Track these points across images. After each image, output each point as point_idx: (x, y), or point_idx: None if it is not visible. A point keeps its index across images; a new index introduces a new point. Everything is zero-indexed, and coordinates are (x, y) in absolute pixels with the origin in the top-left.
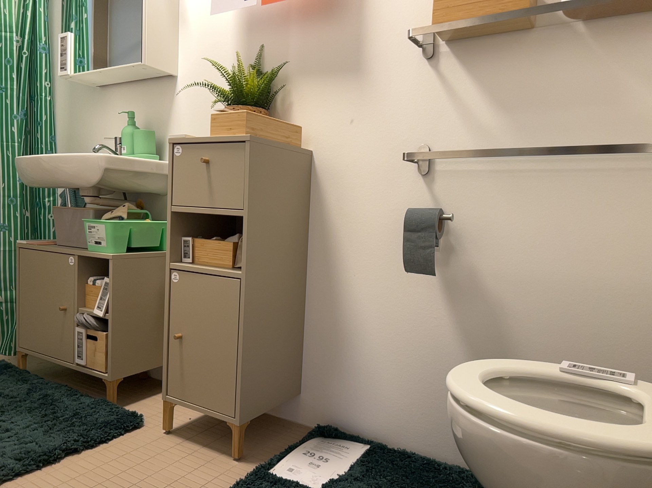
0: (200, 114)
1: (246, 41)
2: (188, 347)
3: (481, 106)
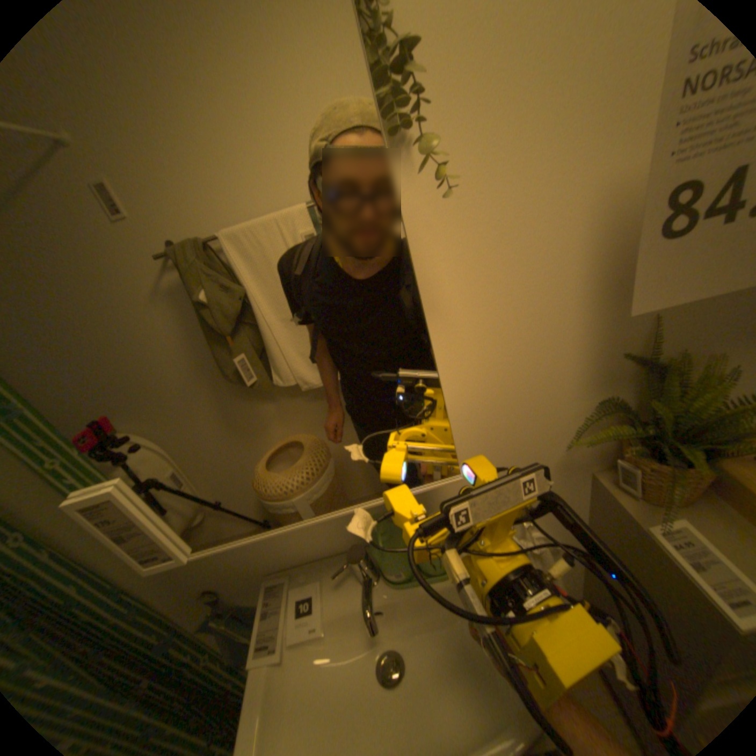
0: (501, 450)
1: (611, 308)
2: None
3: None
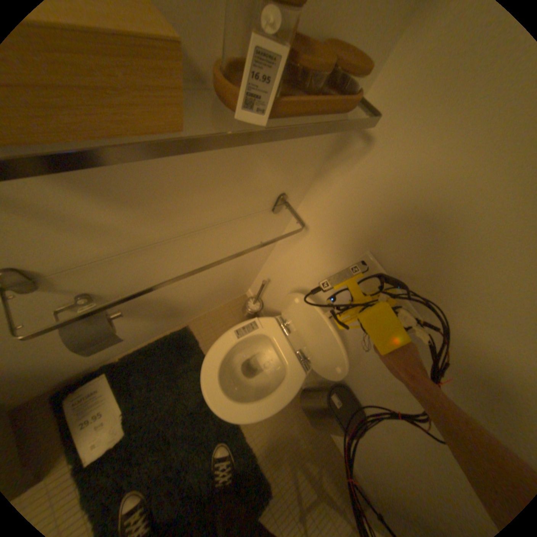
0: None
1: None
2: None
3: (90, 203)
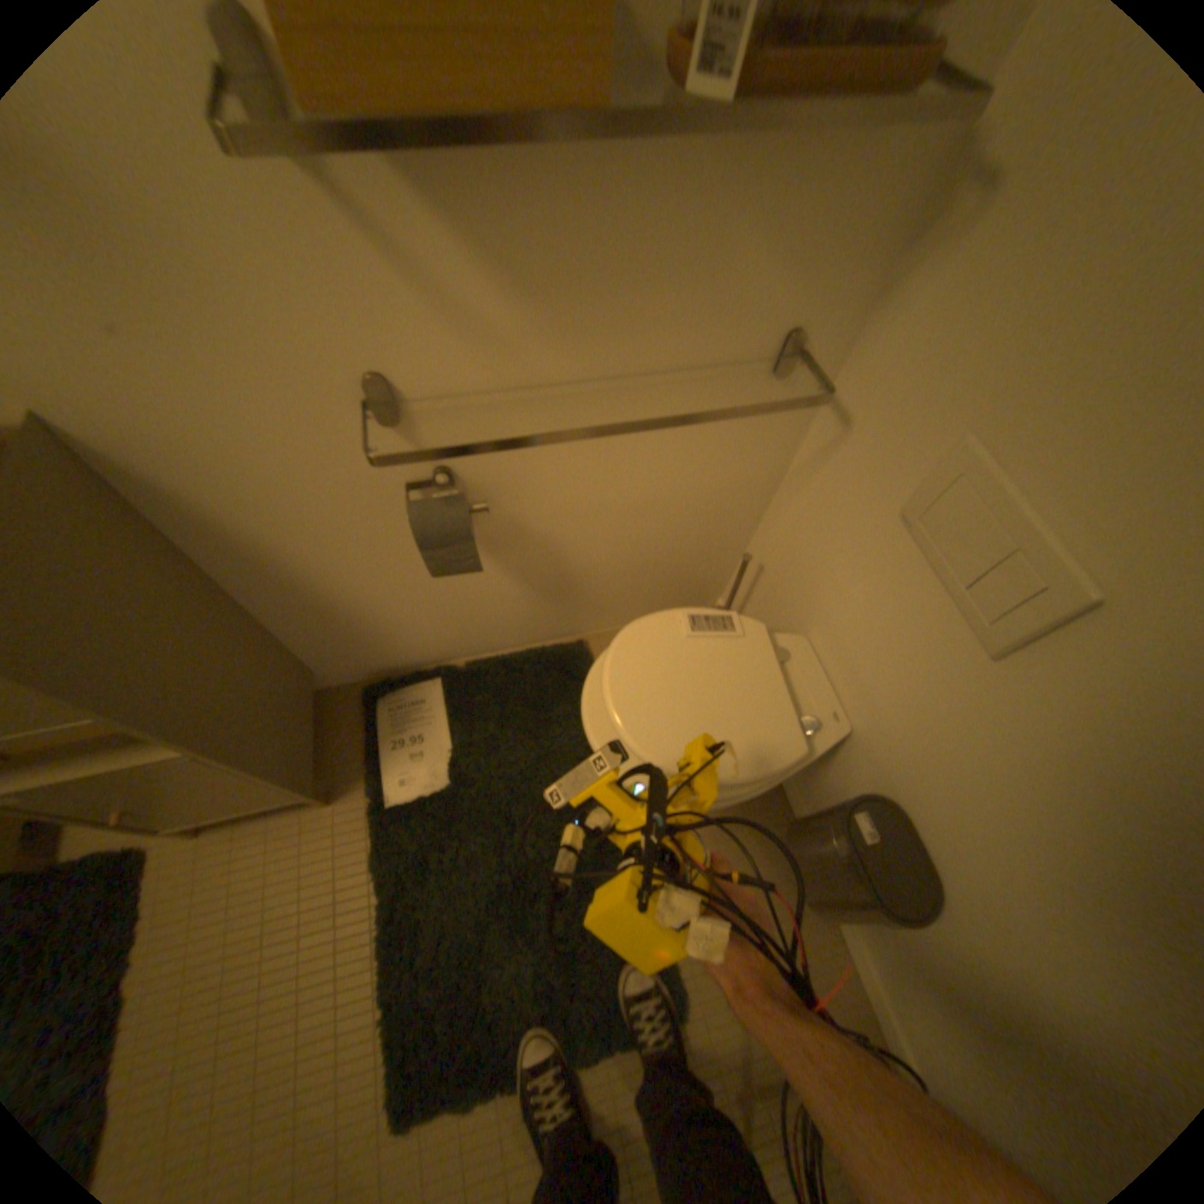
0: None
1: None
2: (143, 813)
3: (482, 279)
